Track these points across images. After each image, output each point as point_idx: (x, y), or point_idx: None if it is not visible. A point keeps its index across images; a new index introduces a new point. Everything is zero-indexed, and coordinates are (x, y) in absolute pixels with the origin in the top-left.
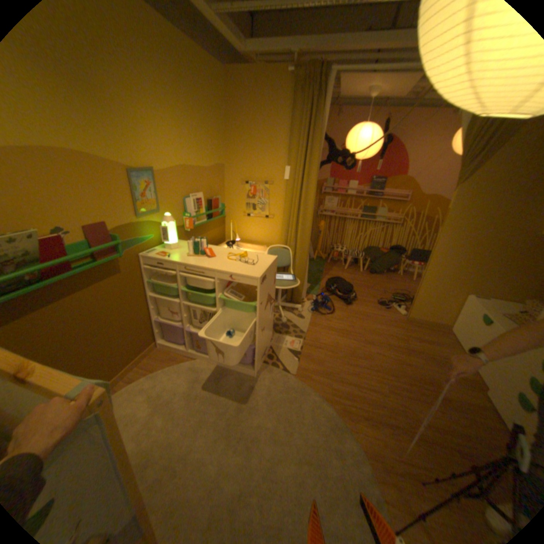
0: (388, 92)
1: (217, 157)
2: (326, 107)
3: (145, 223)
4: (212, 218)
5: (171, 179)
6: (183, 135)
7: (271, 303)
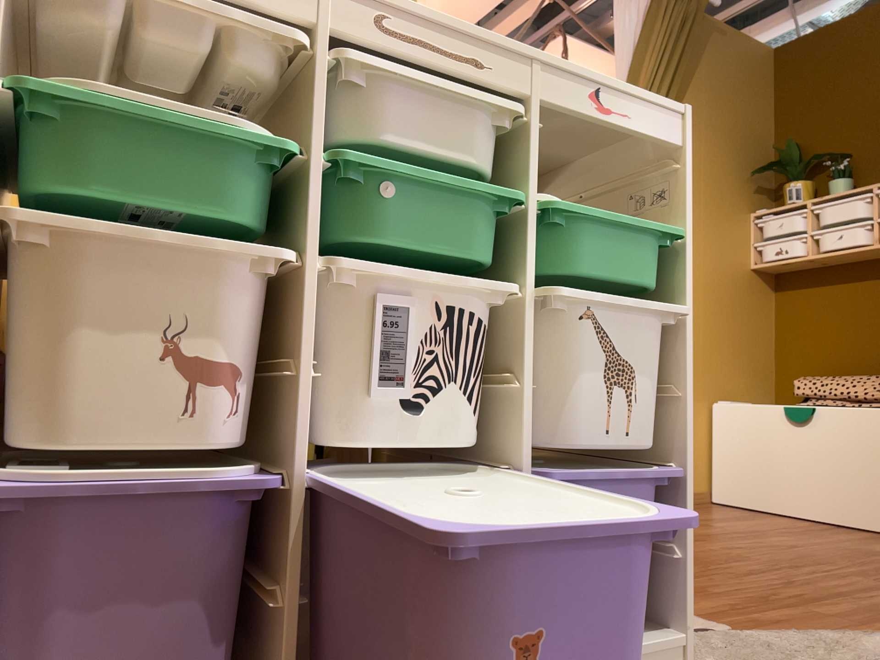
0: None
1: None
2: None
3: None
4: None
5: None
6: None
7: None
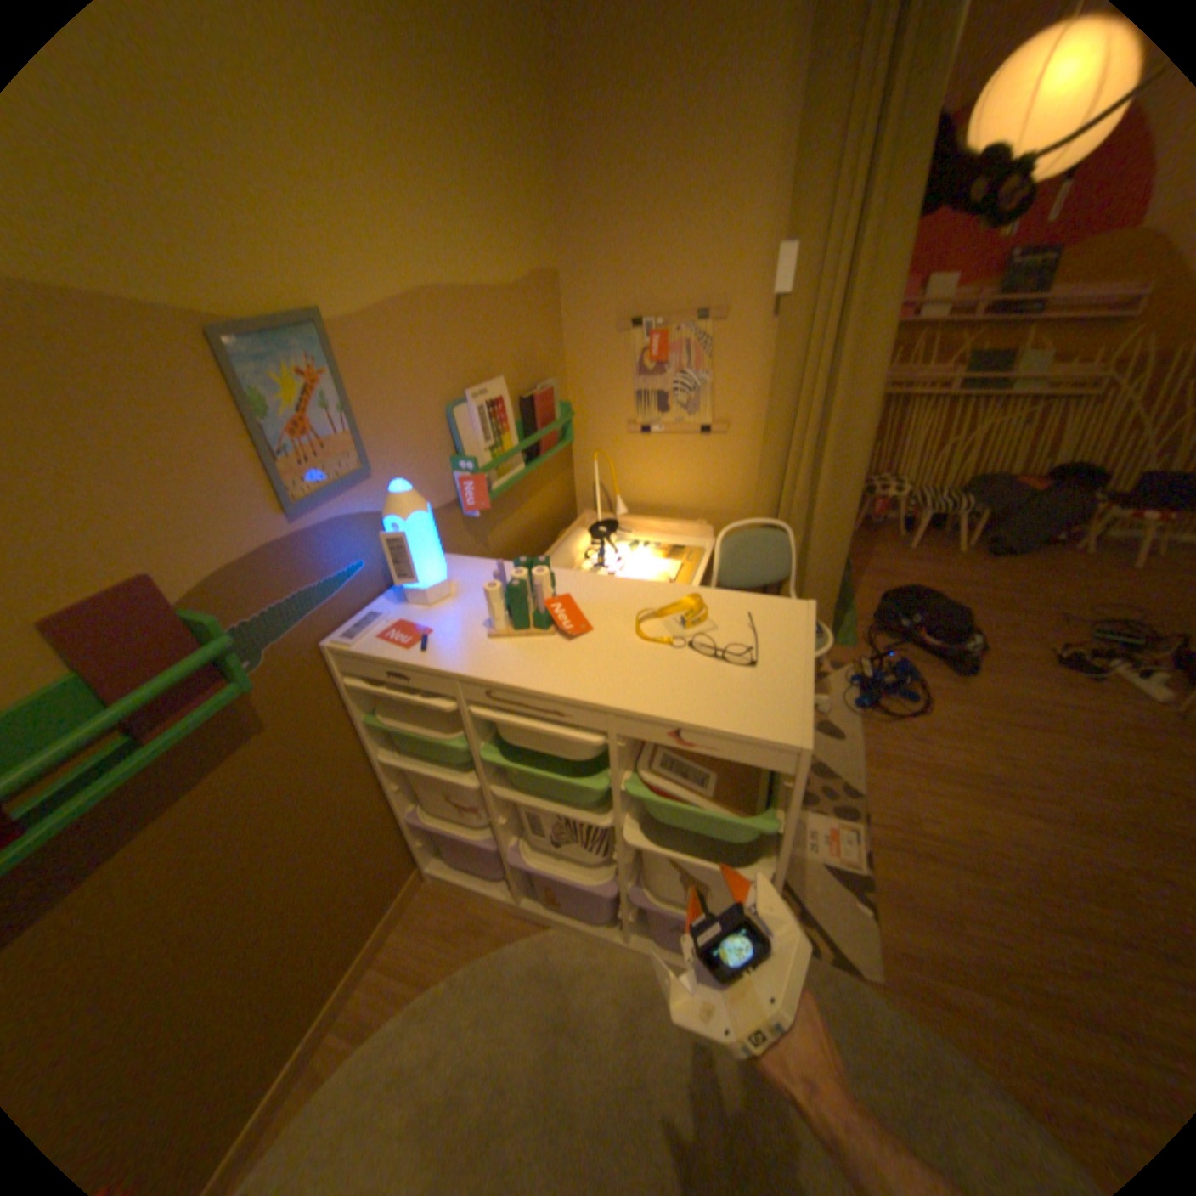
0: None
1: (536, 244)
2: None
3: (327, 525)
4: (539, 454)
5: (398, 344)
6: (416, 161)
7: None
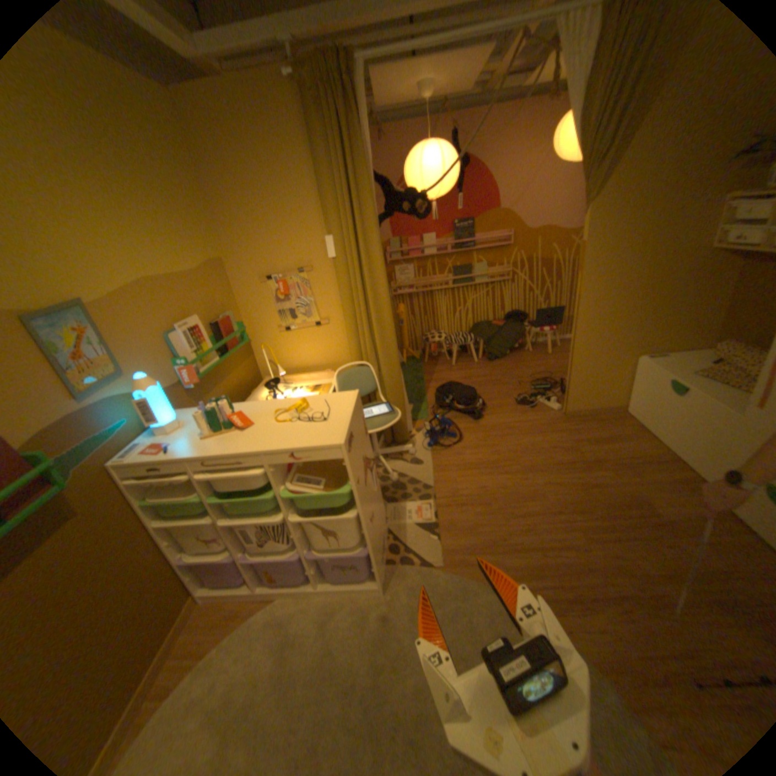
0: (442, 91)
1: (205, 248)
2: (363, 125)
3: (100, 403)
4: (228, 352)
5: (129, 309)
6: (126, 225)
7: (372, 467)
